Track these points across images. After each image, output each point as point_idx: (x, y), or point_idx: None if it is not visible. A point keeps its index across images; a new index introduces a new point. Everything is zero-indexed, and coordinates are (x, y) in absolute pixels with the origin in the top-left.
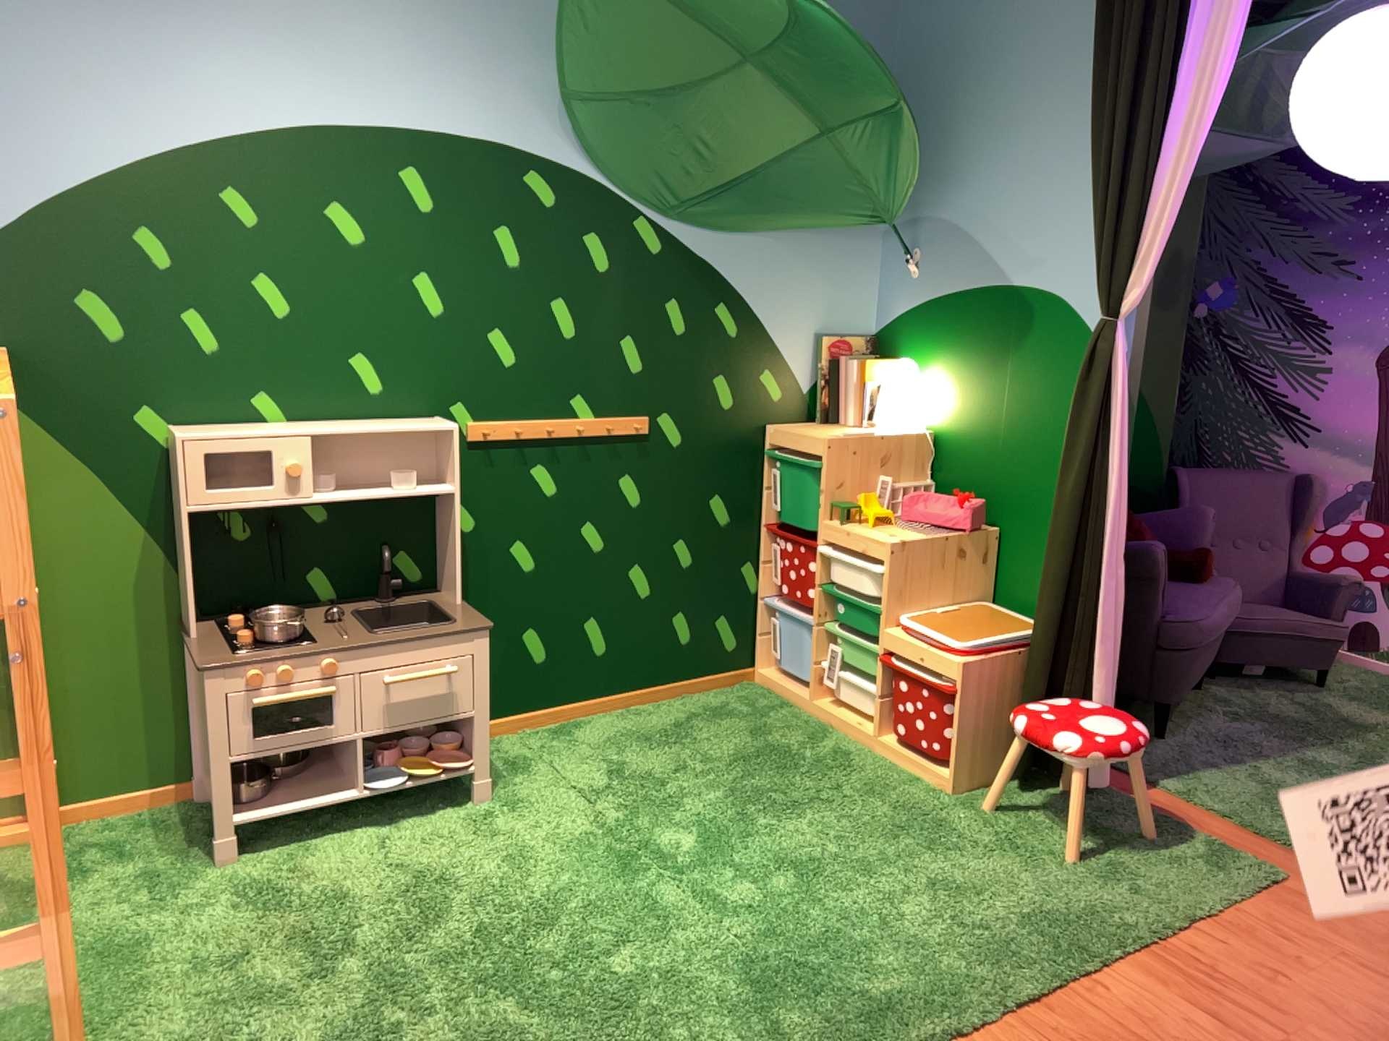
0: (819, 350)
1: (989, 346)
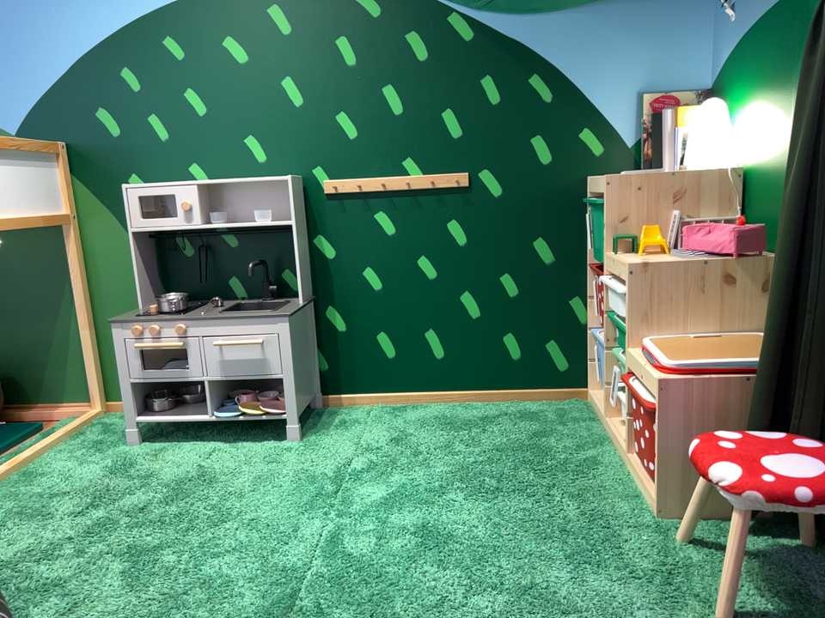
0: (643, 104)
1: (785, 56)
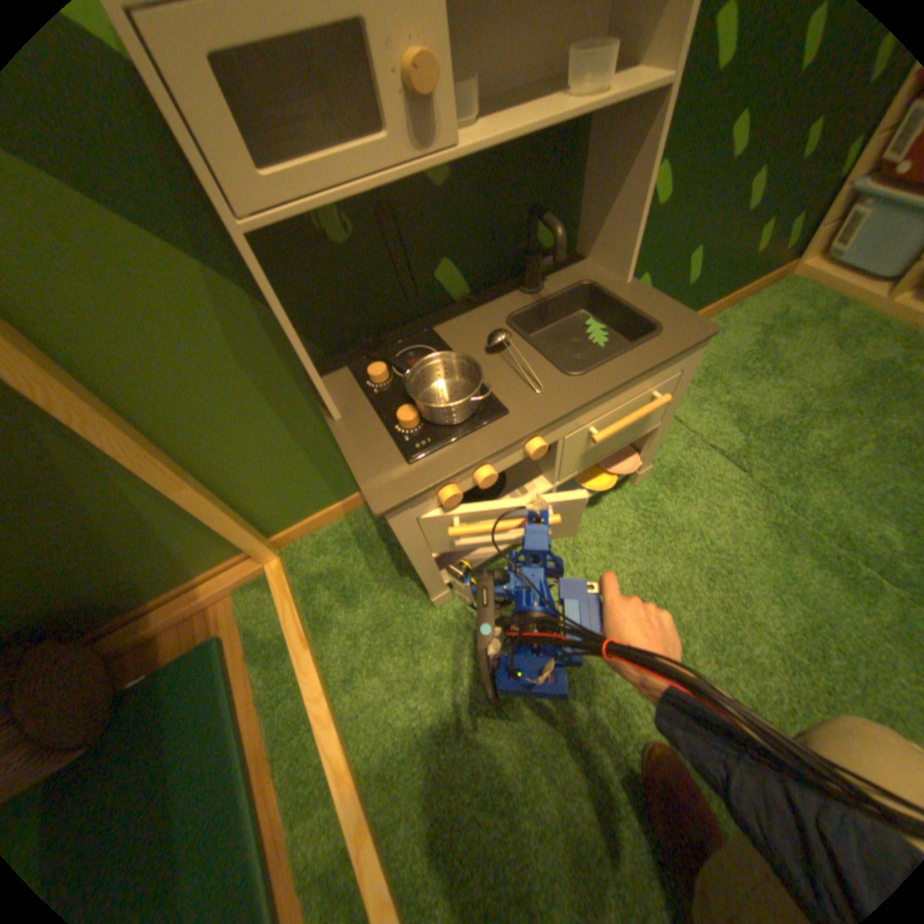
0: None
1: None
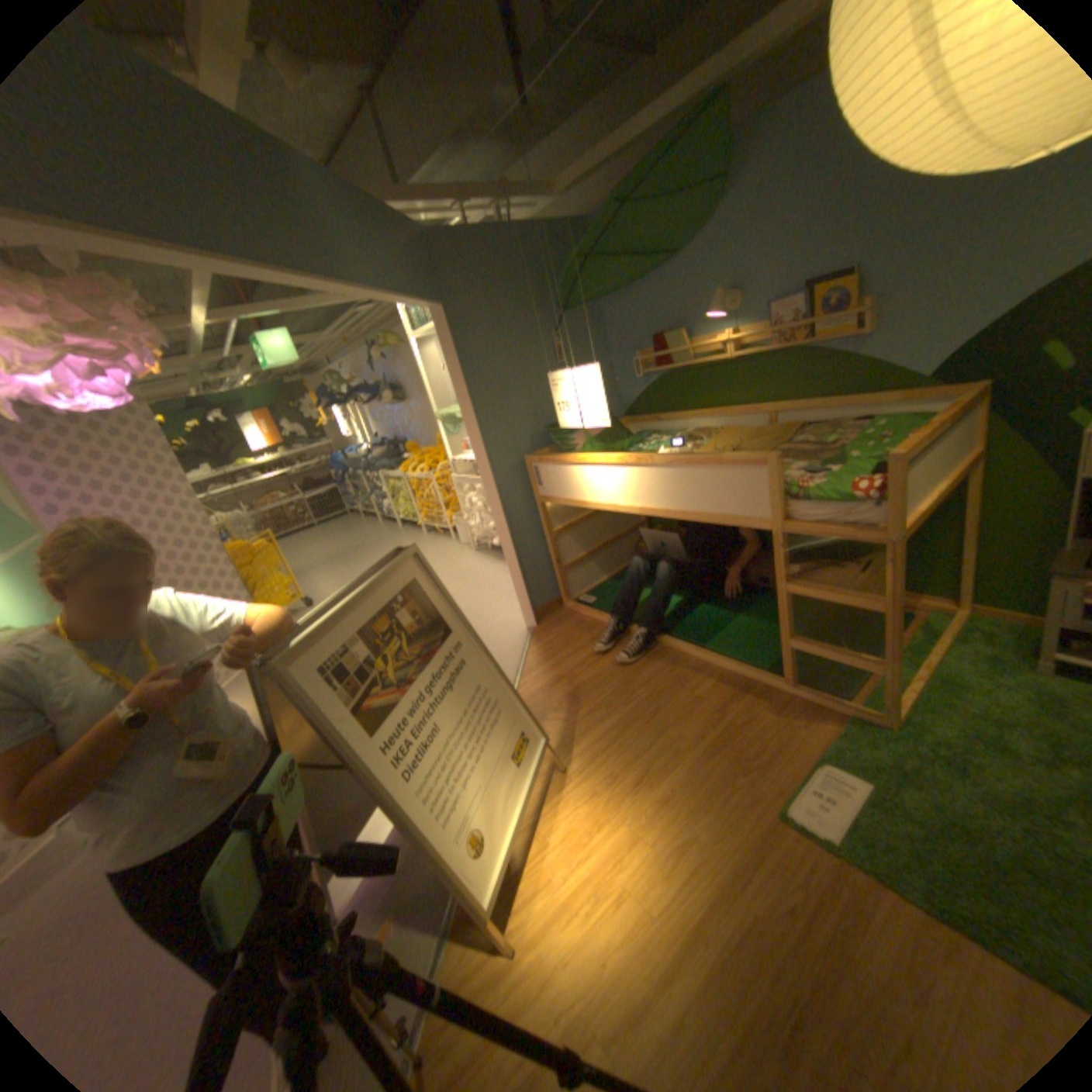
0: None
1: None
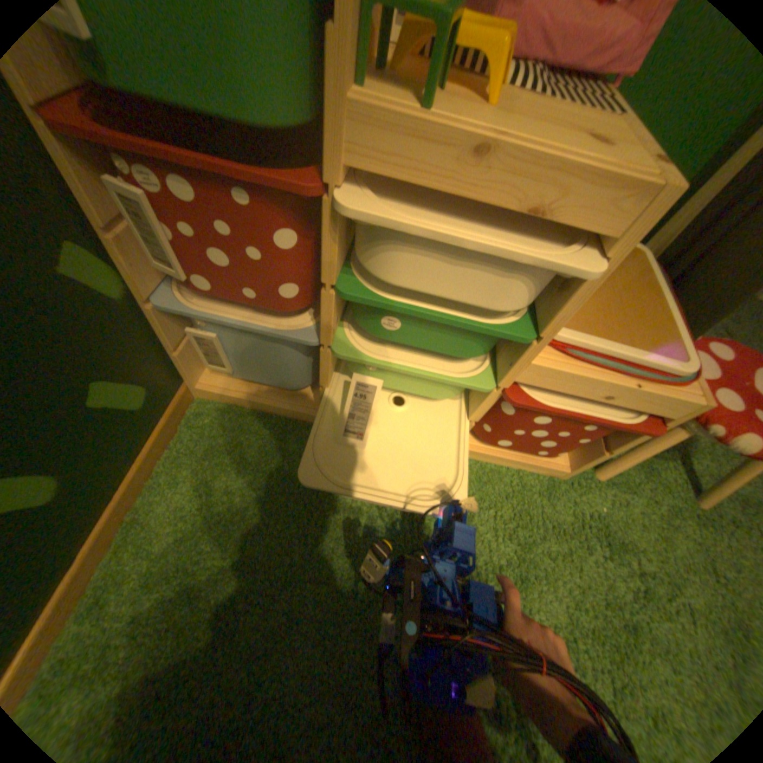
0: None
1: None
